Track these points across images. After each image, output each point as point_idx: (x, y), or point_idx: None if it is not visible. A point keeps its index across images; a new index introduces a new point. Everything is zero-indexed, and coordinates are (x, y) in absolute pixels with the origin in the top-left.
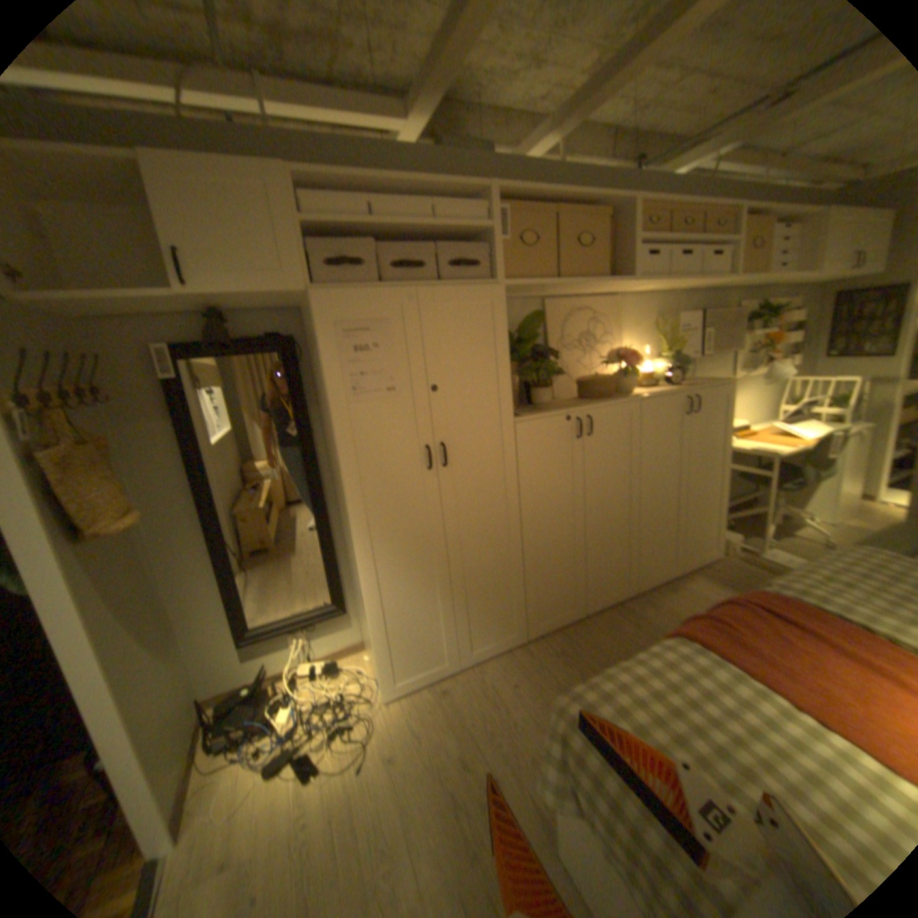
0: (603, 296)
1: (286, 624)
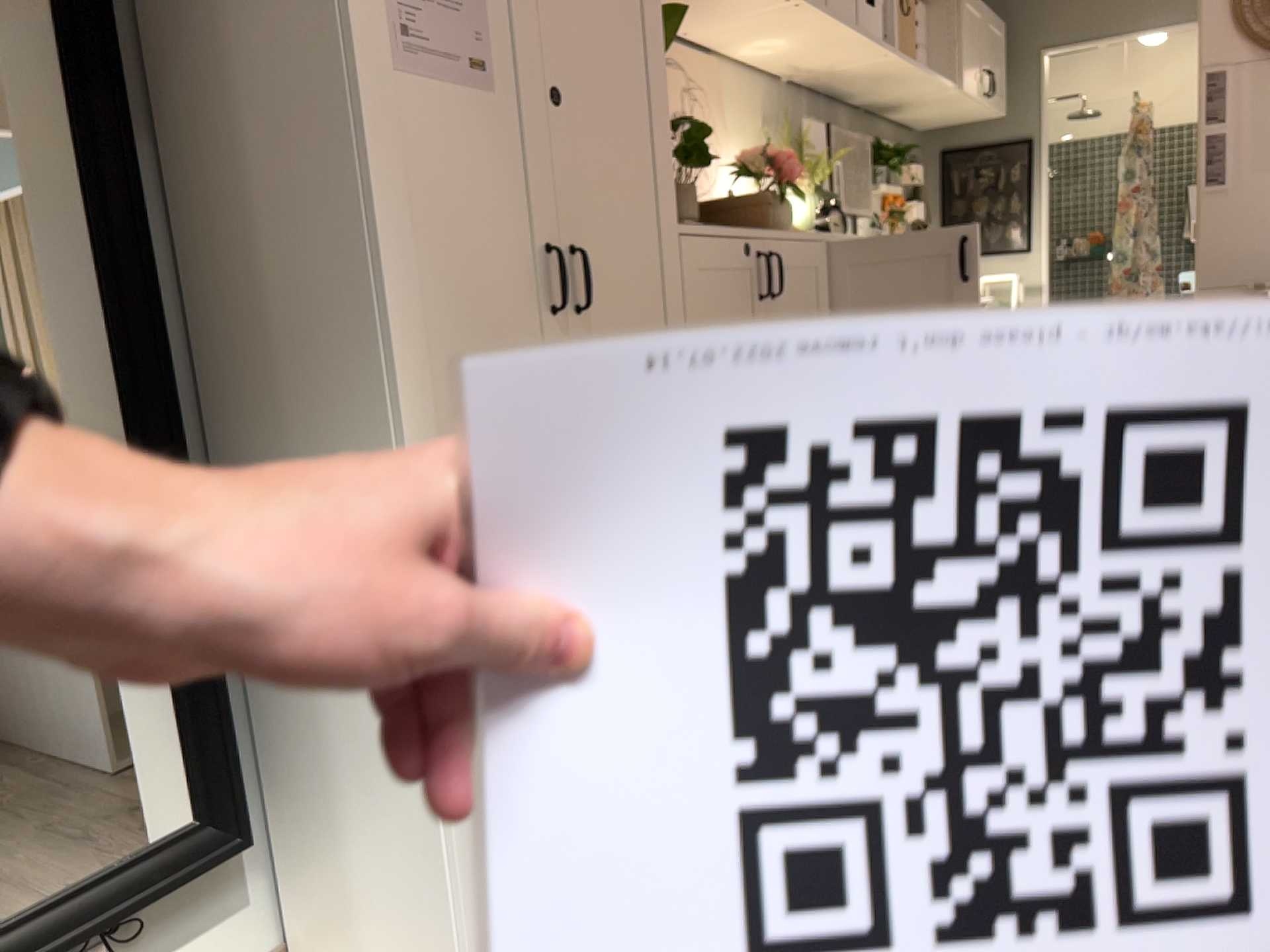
0: (693, 48)
1: (34, 932)
